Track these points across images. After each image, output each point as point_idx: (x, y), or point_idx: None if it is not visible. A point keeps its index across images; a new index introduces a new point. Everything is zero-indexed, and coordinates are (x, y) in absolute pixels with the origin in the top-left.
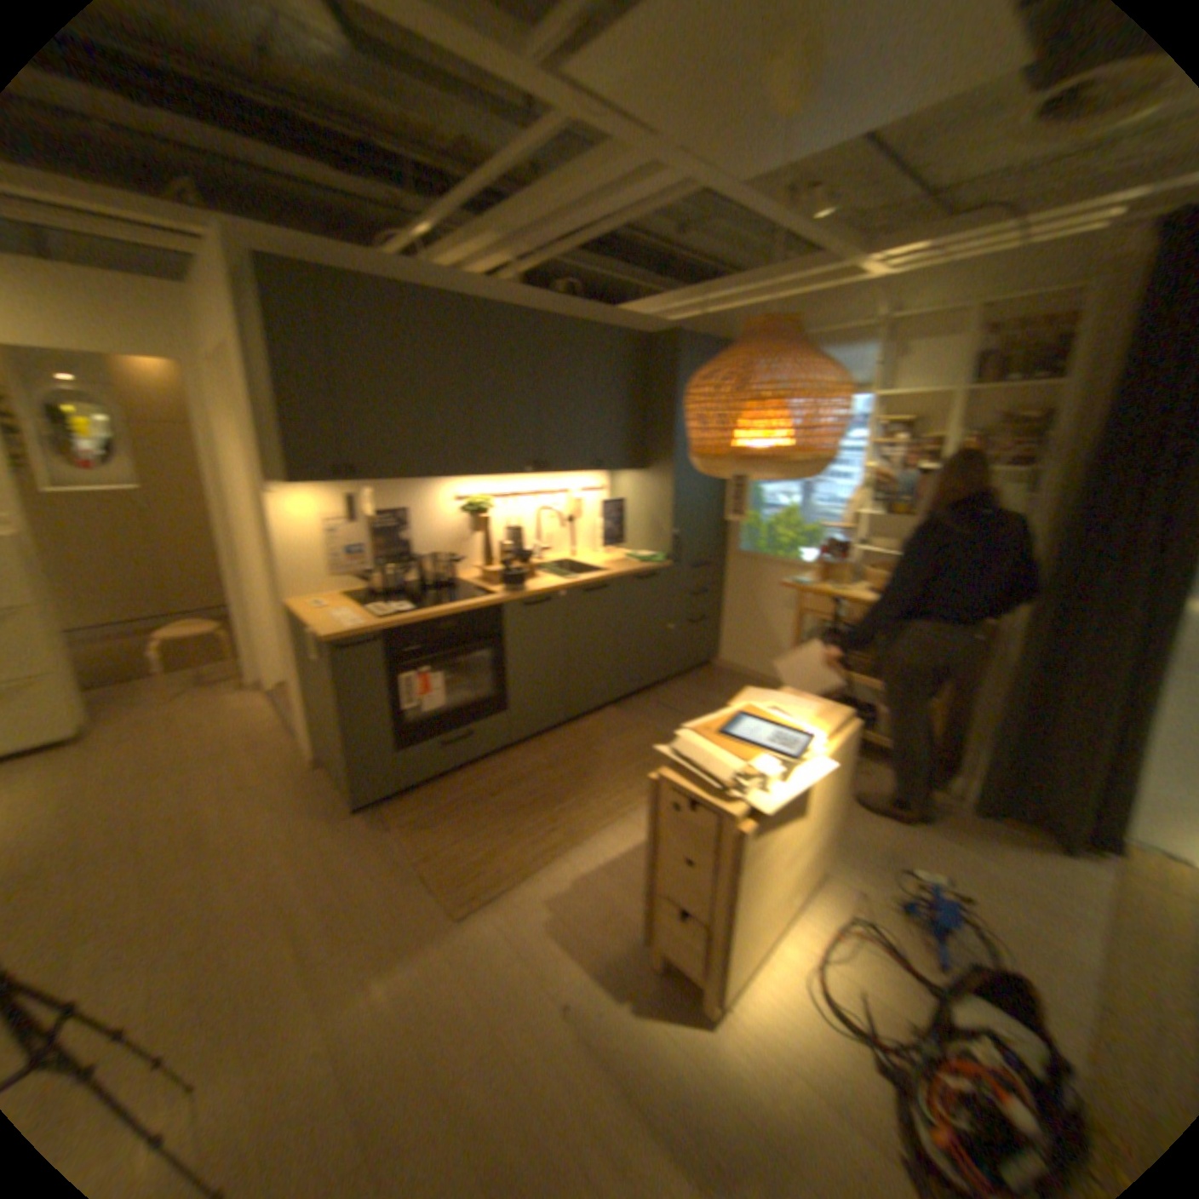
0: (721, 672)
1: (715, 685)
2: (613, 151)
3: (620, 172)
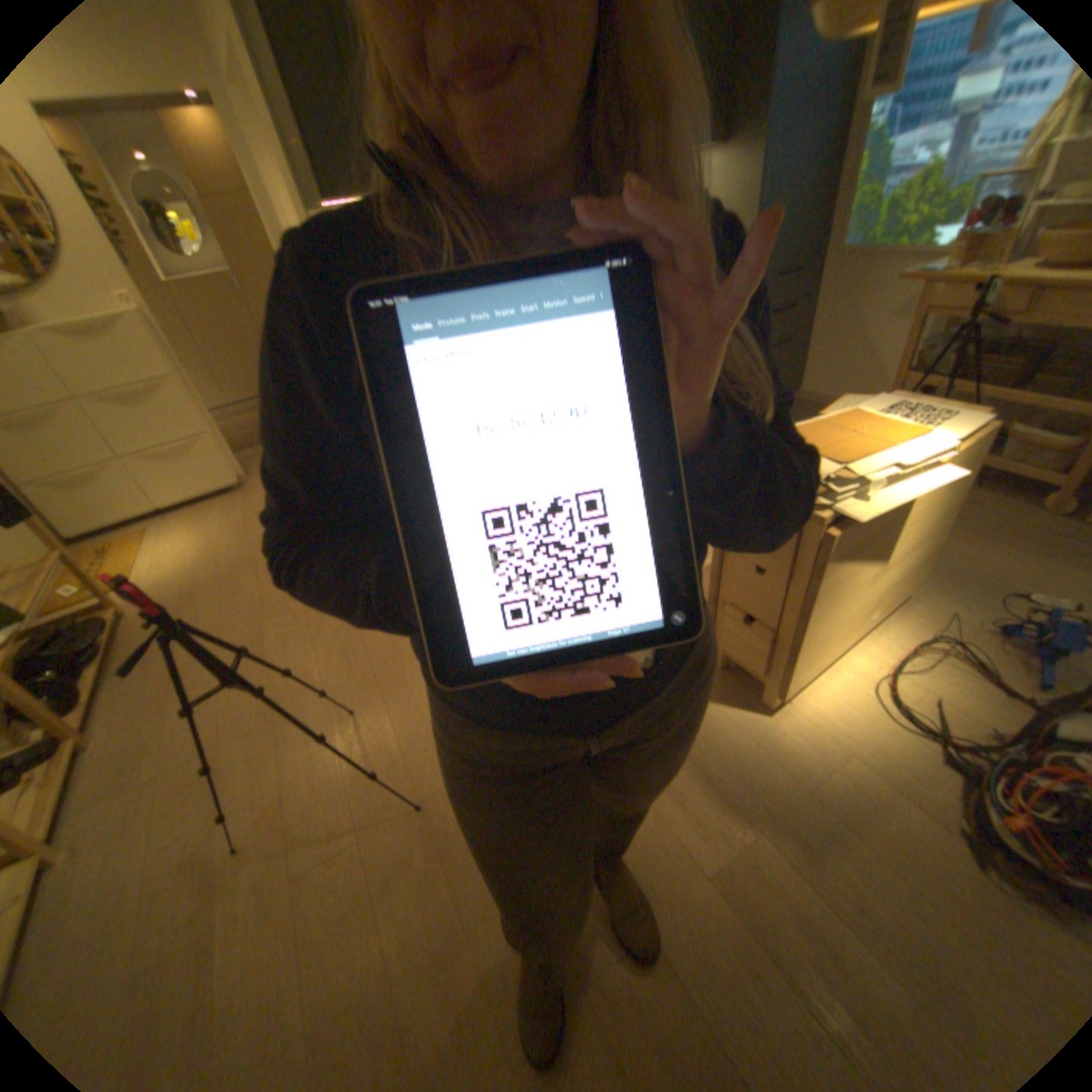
0: (803, 405)
1: None
2: None
3: None
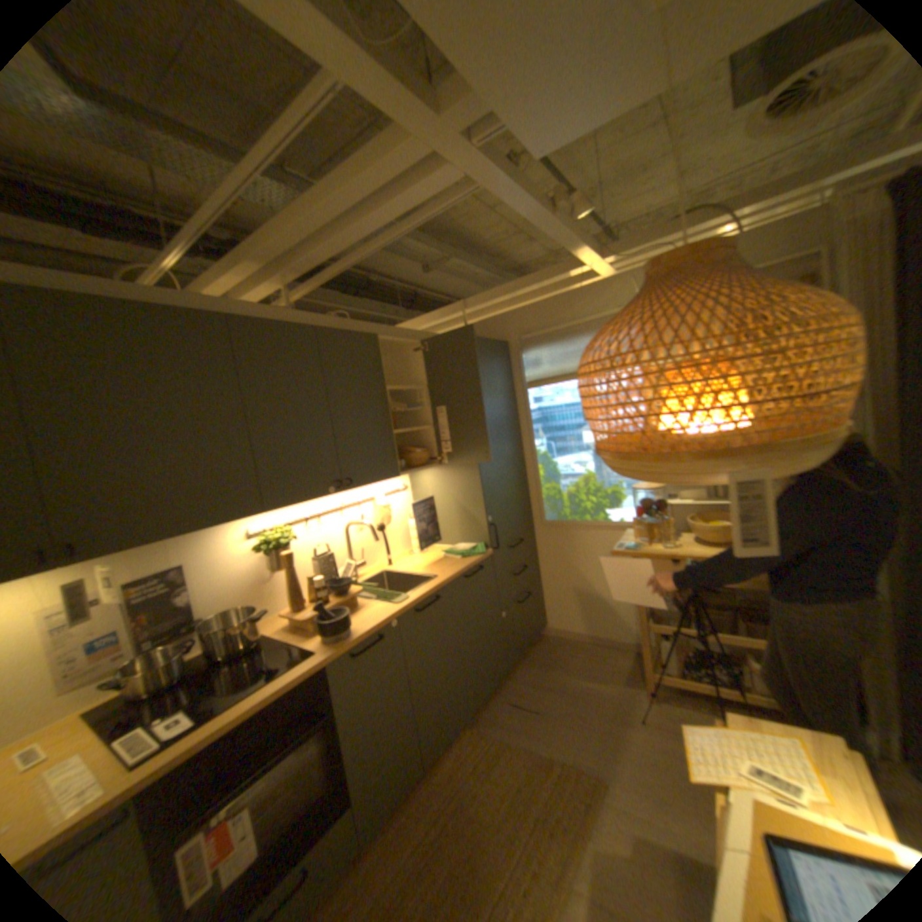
0: (557, 642)
1: (559, 662)
2: (391, 143)
3: (400, 169)
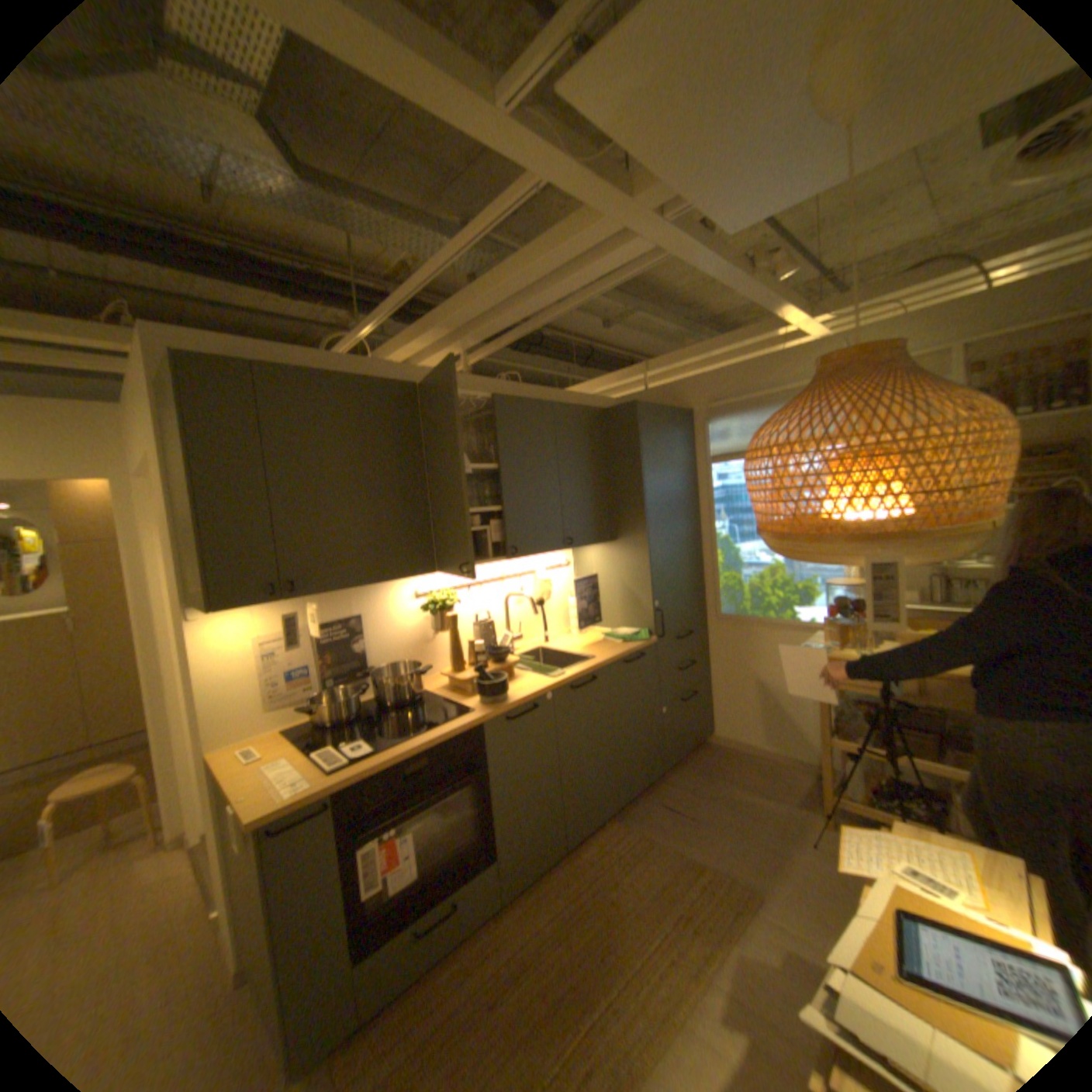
0: (724, 752)
1: (724, 772)
2: (583, 222)
3: (589, 245)
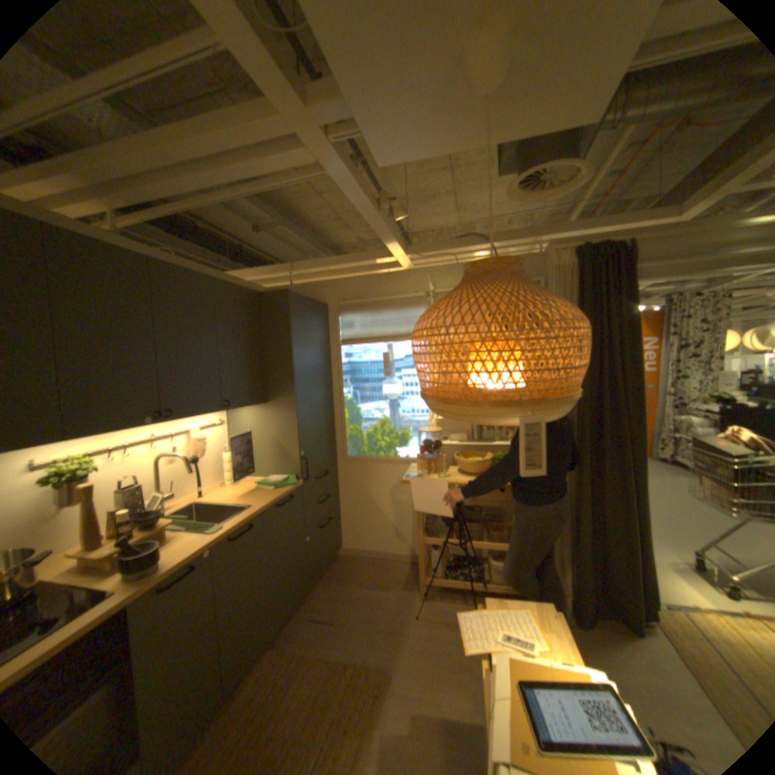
0: (349, 560)
1: (351, 577)
2: (257, 114)
3: (261, 138)
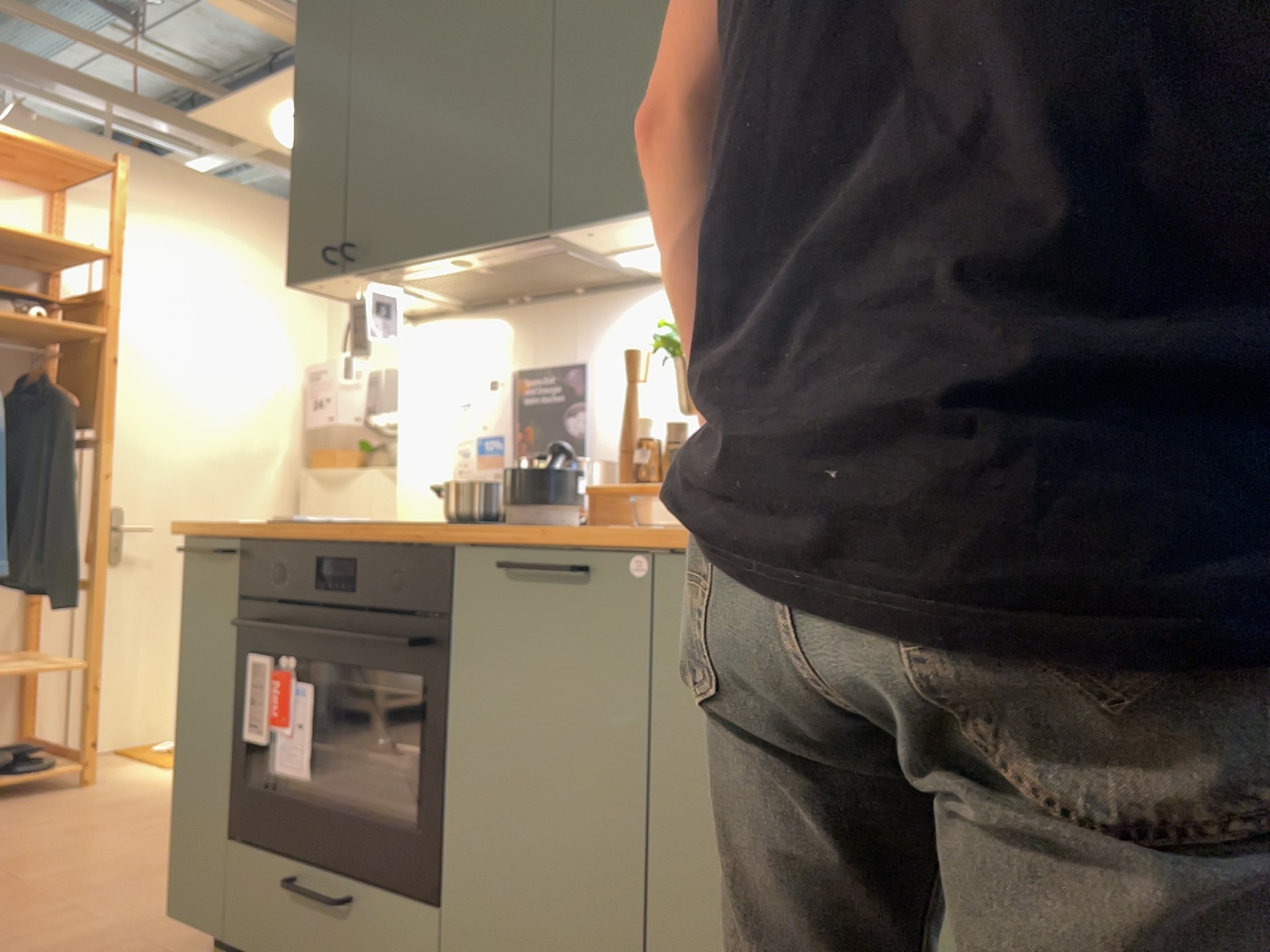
0: None
1: None
2: None
3: None
